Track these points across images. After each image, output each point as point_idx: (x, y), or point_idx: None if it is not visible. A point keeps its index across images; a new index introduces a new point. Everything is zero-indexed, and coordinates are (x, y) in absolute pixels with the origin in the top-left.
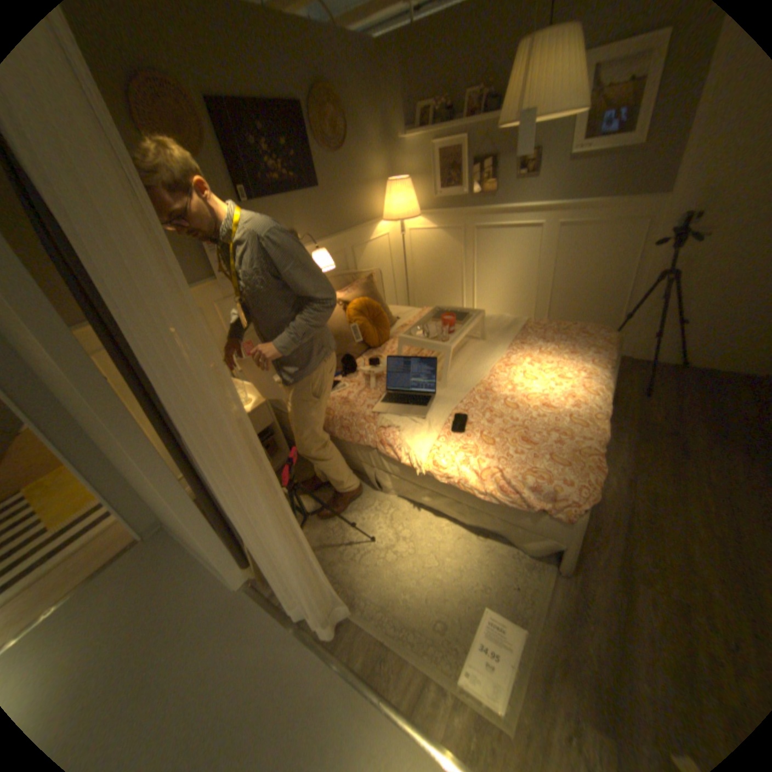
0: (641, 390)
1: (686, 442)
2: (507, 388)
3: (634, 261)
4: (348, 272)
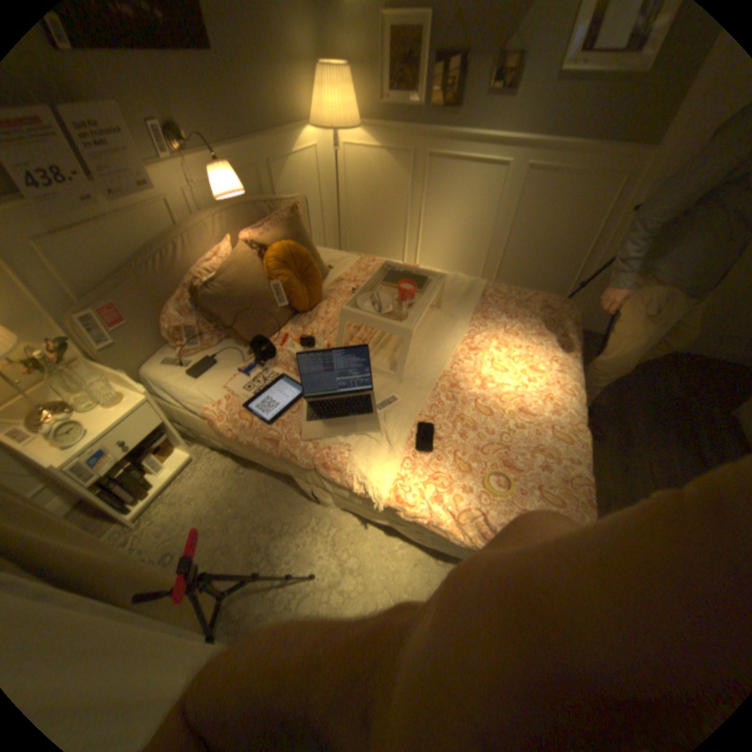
0: None
1: (629, 428)
2: (477, 384)
3: (600, 223)
4: (263, 197)
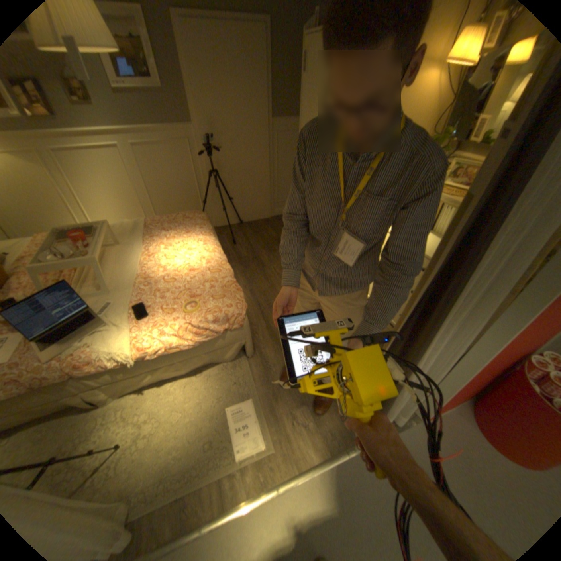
0: (230, 242)
1: (260, 259)
2: (160, 270)
3: (191, 167)
4: None
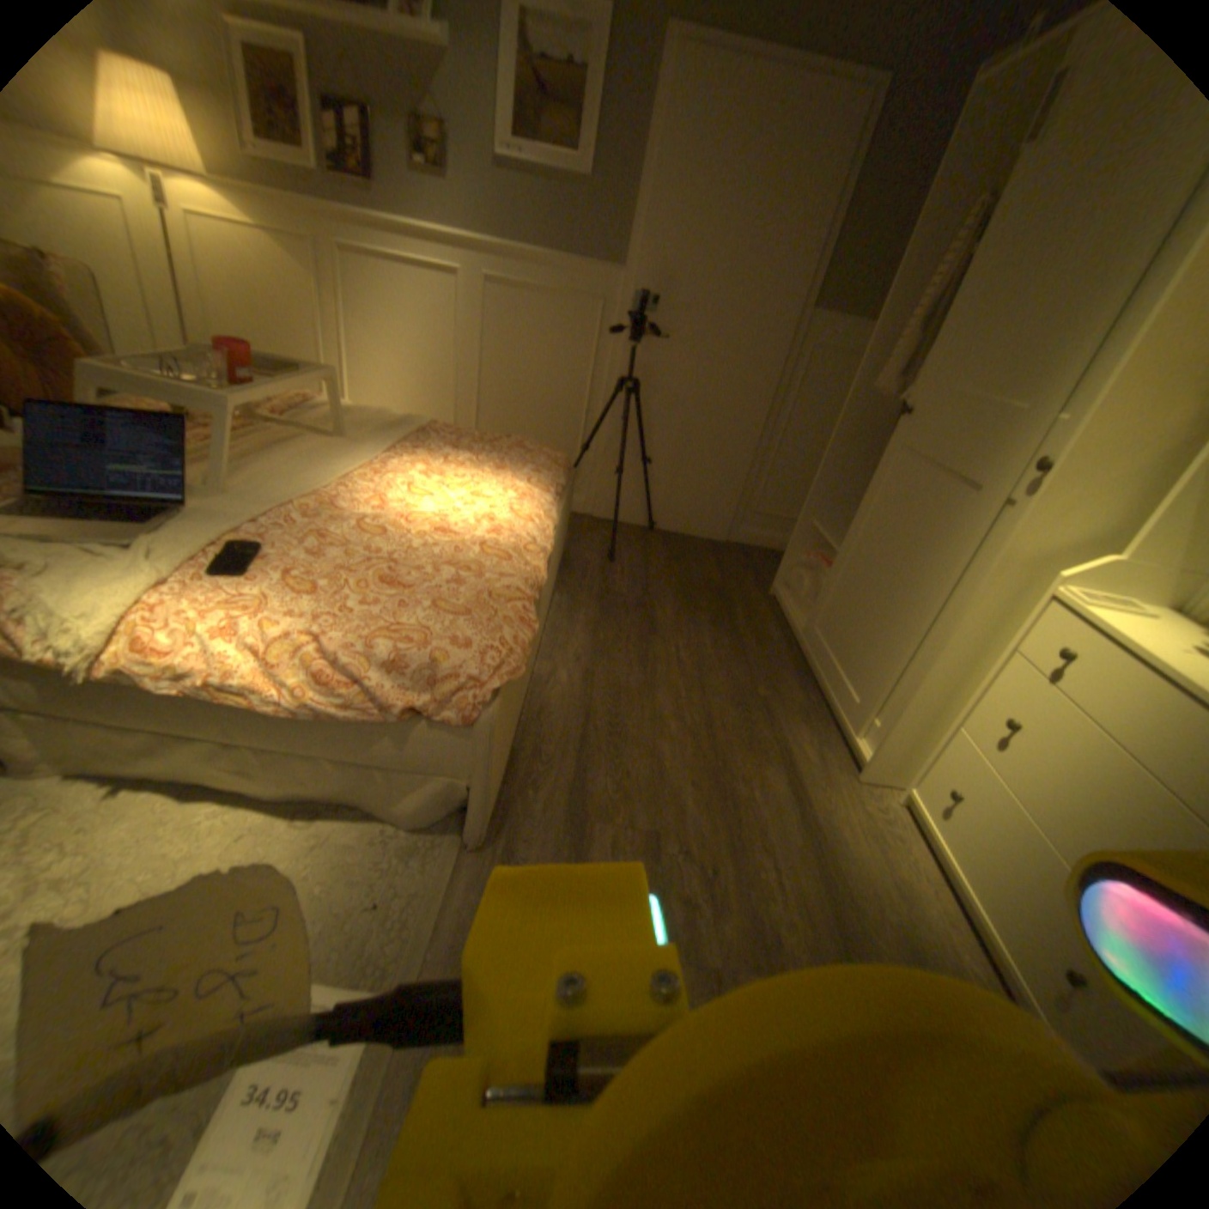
0: (601, 553)
1: (651, 613)
2: (368, 501)
3: (587, 364)
4: None
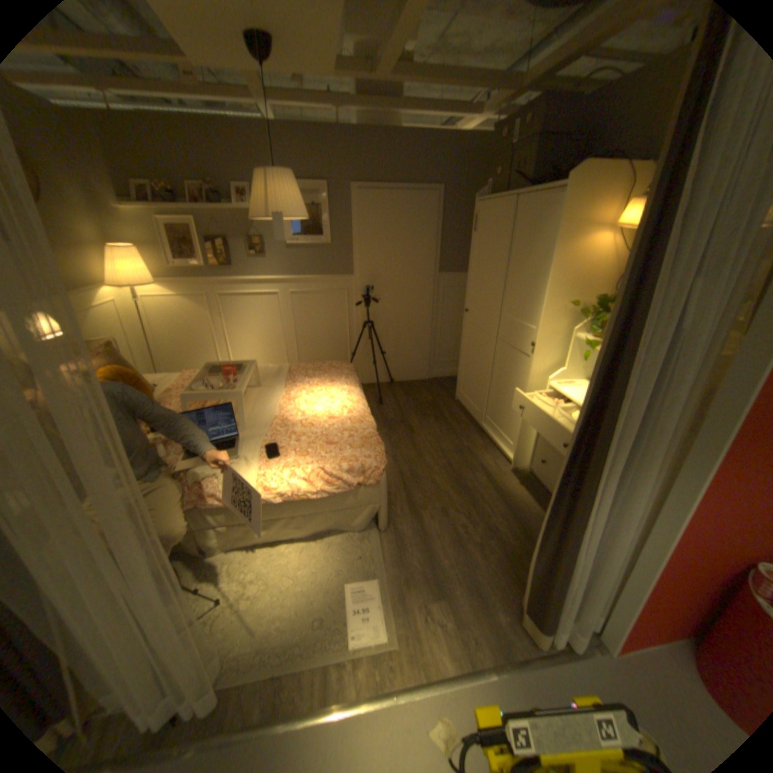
0: (375, 401)
1: (408, 423)
2: (298, 414)
3: (345, 317)
4: None
